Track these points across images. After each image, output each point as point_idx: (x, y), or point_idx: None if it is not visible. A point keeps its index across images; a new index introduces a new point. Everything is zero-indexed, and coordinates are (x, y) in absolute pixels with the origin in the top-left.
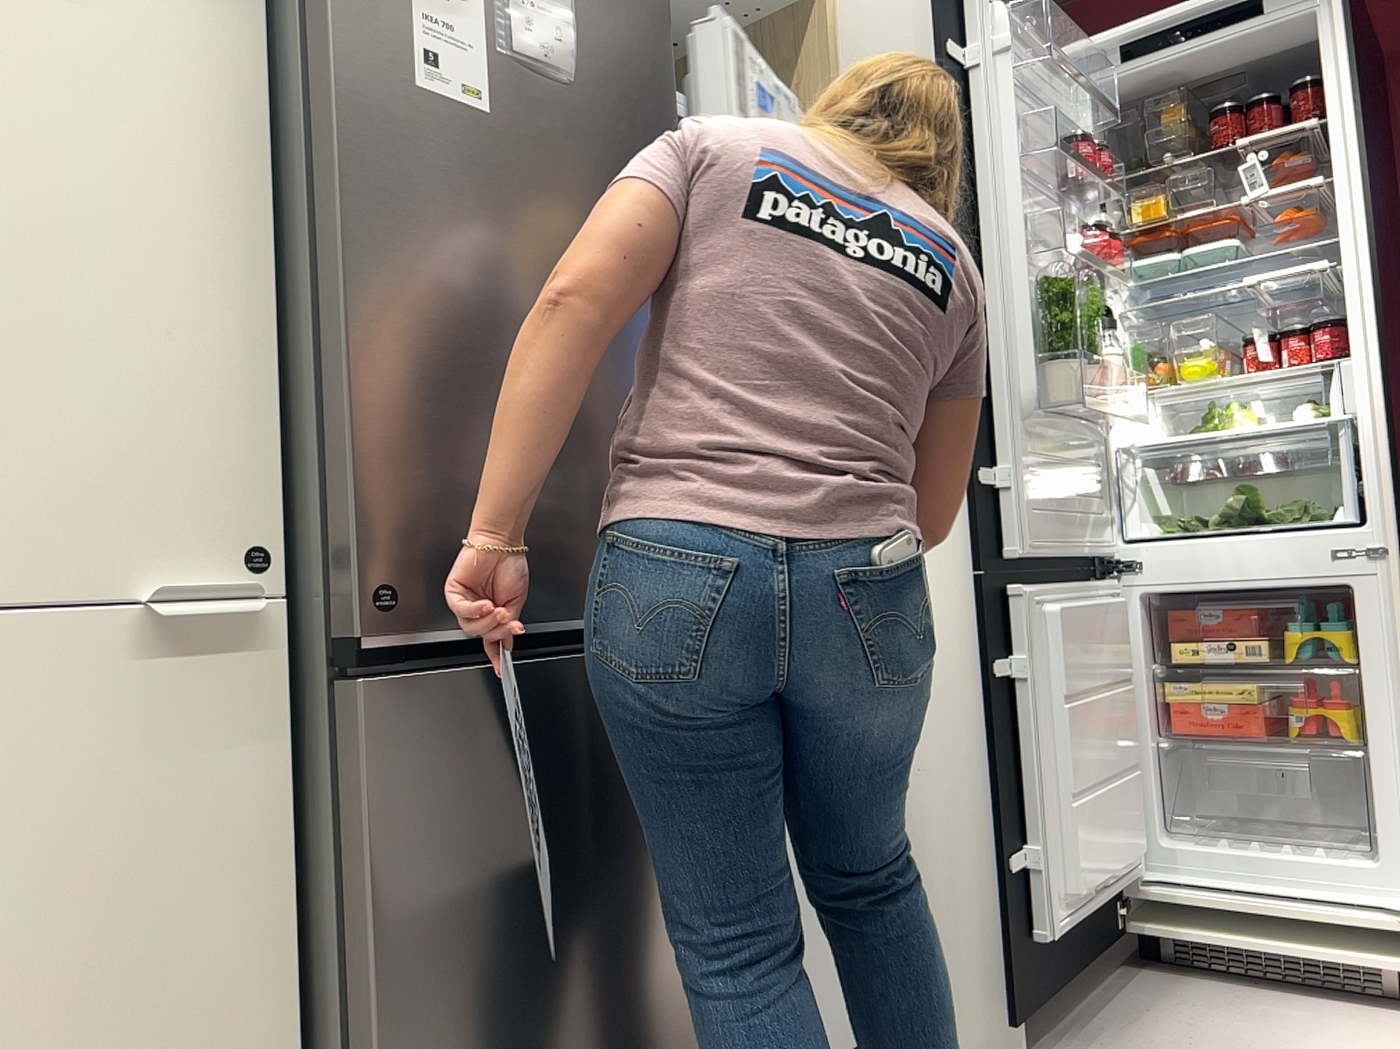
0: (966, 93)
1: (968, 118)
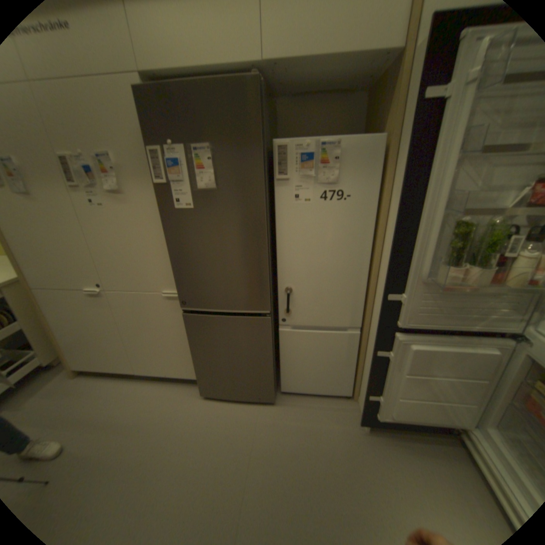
0: (439, 115)
1: (436, 132)
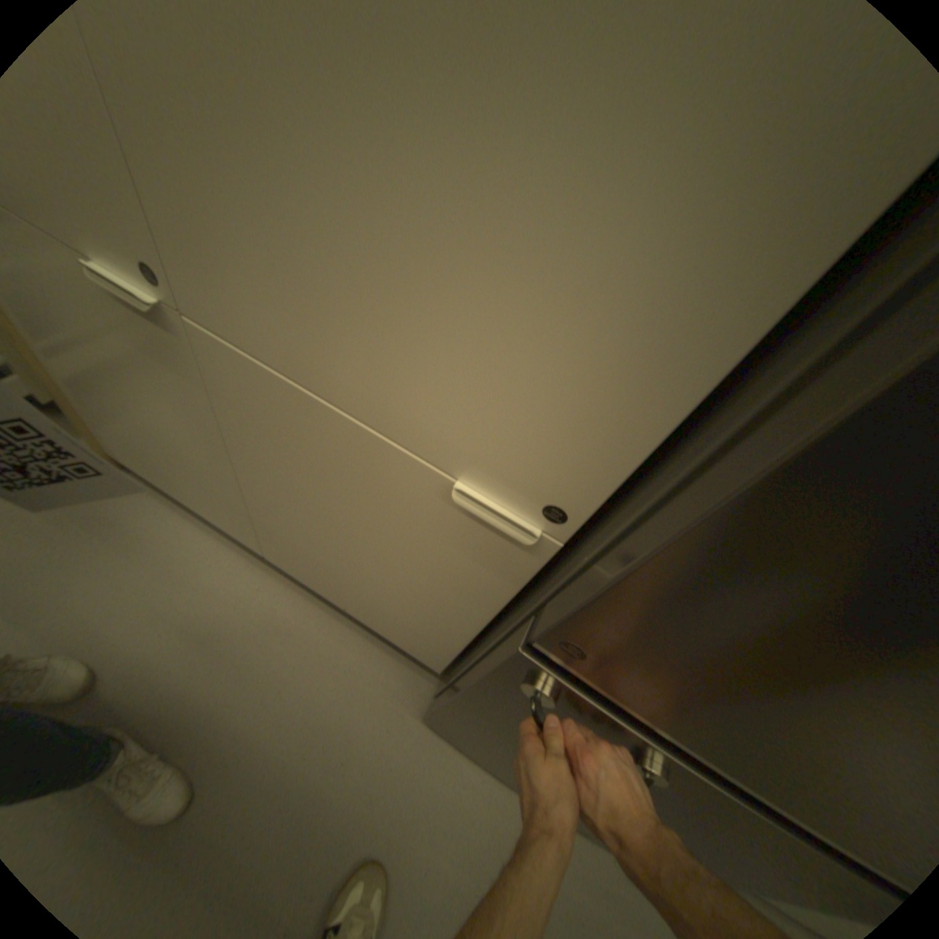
0: None
1: None
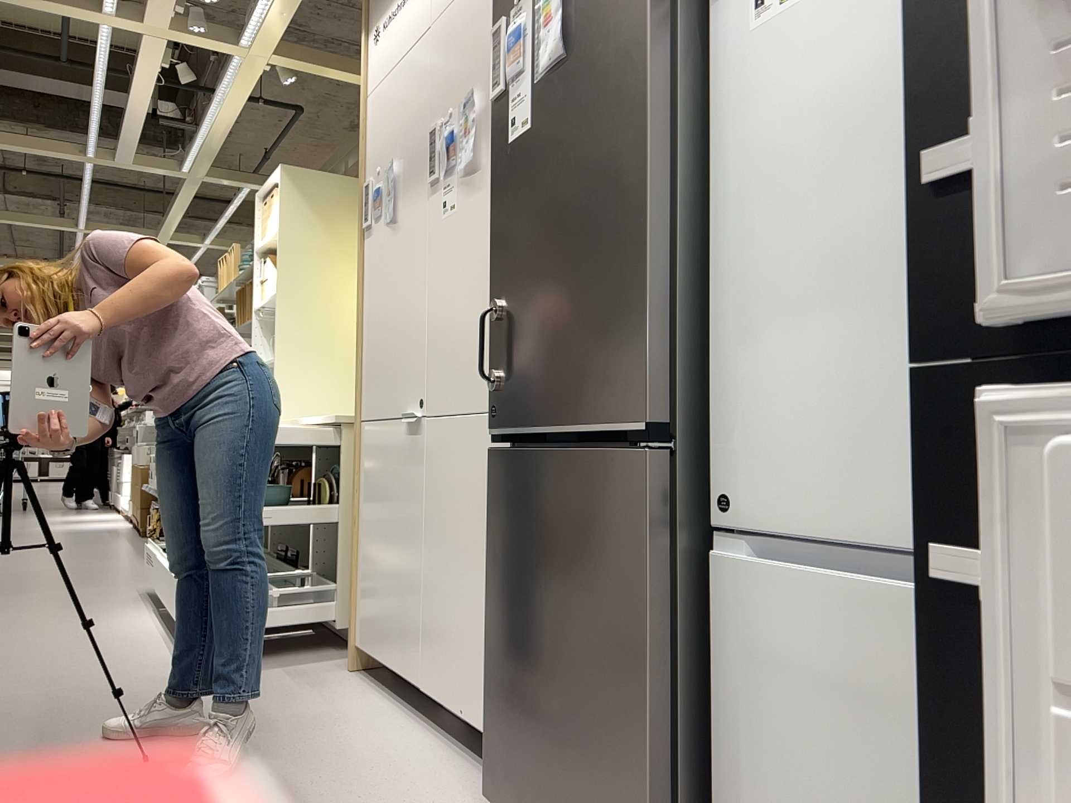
0: None
1: None
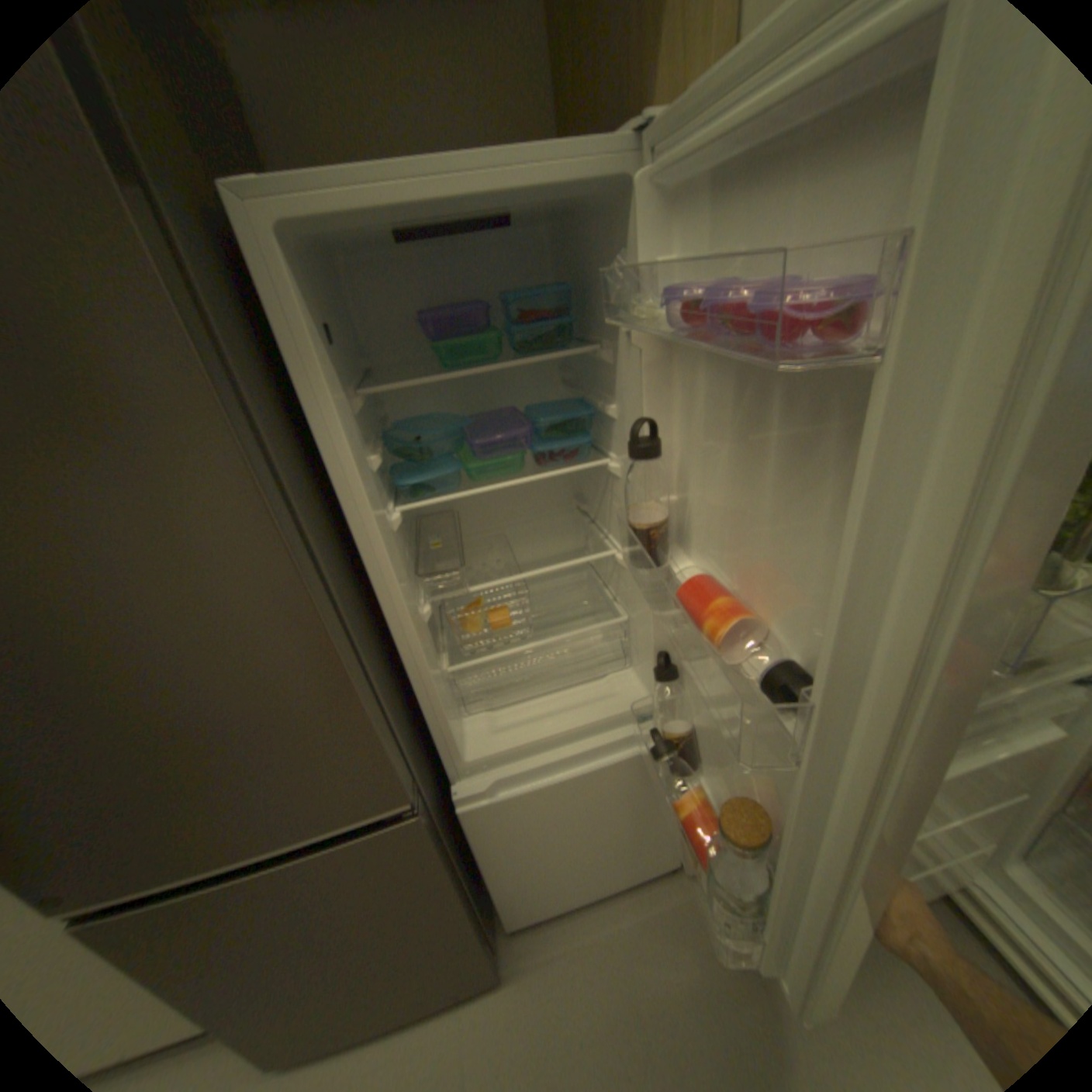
0: None
1: None
